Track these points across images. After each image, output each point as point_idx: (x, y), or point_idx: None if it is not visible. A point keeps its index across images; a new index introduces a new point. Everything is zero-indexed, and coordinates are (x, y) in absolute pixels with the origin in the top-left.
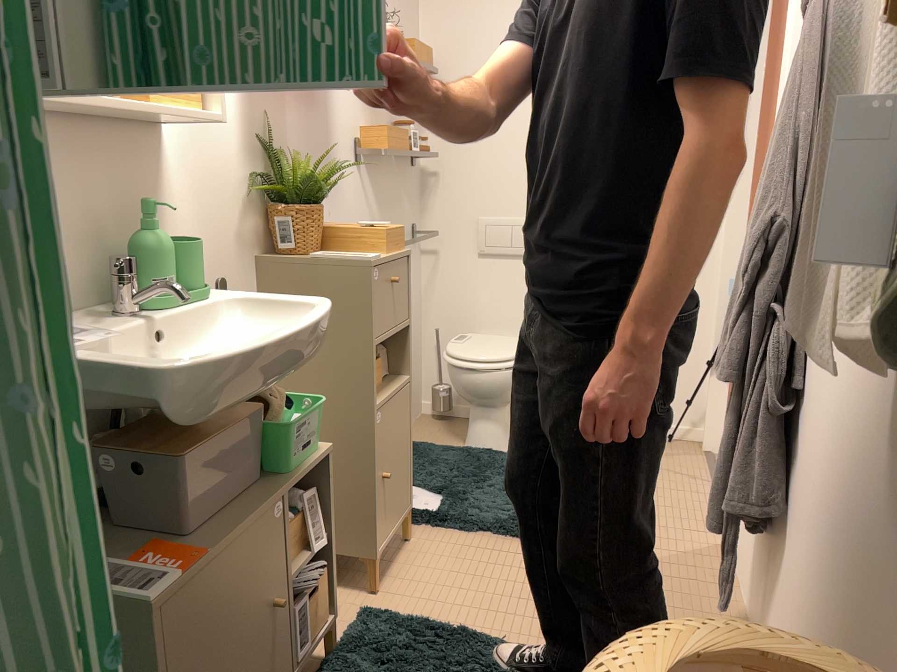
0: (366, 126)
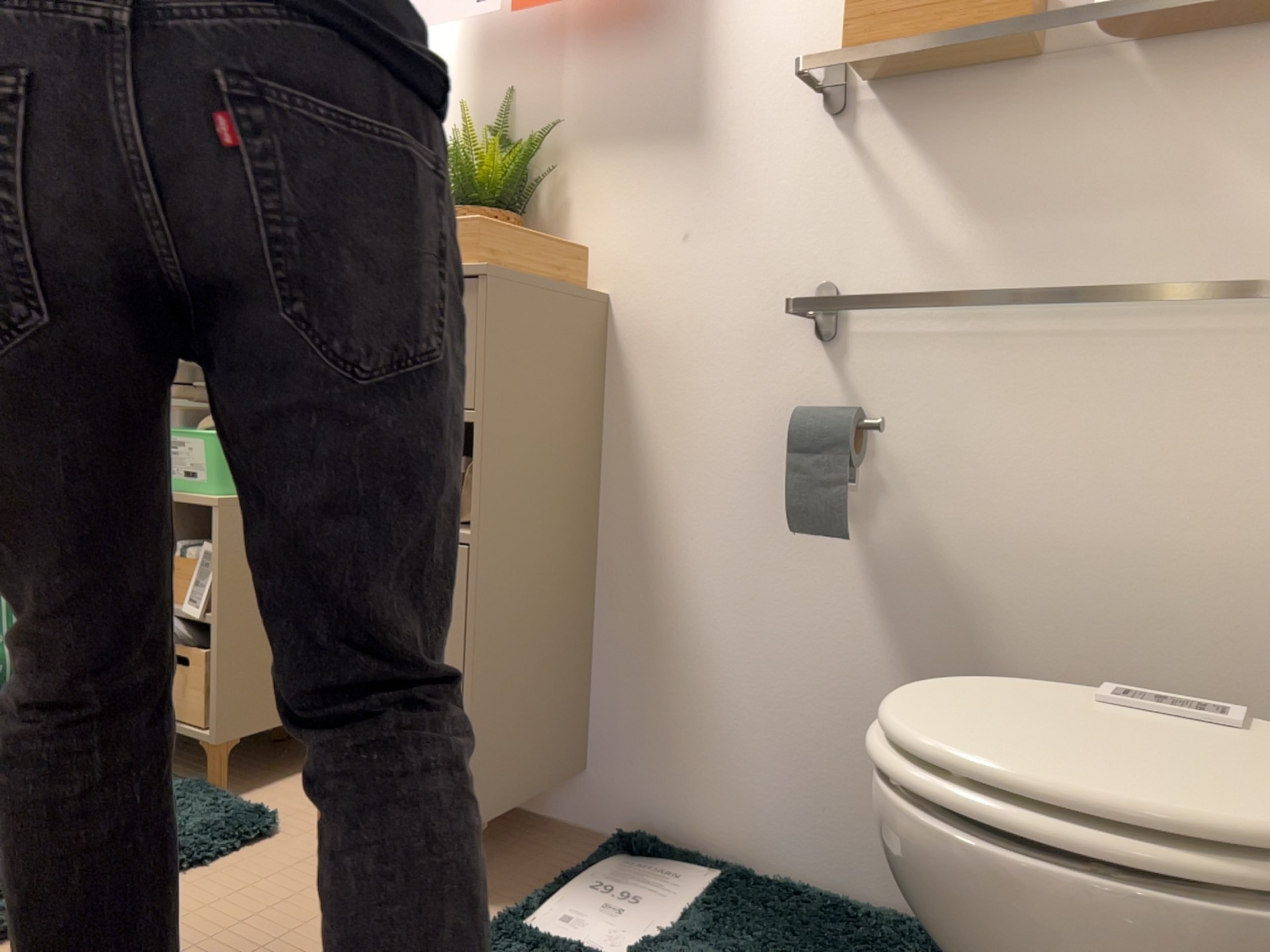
0: None
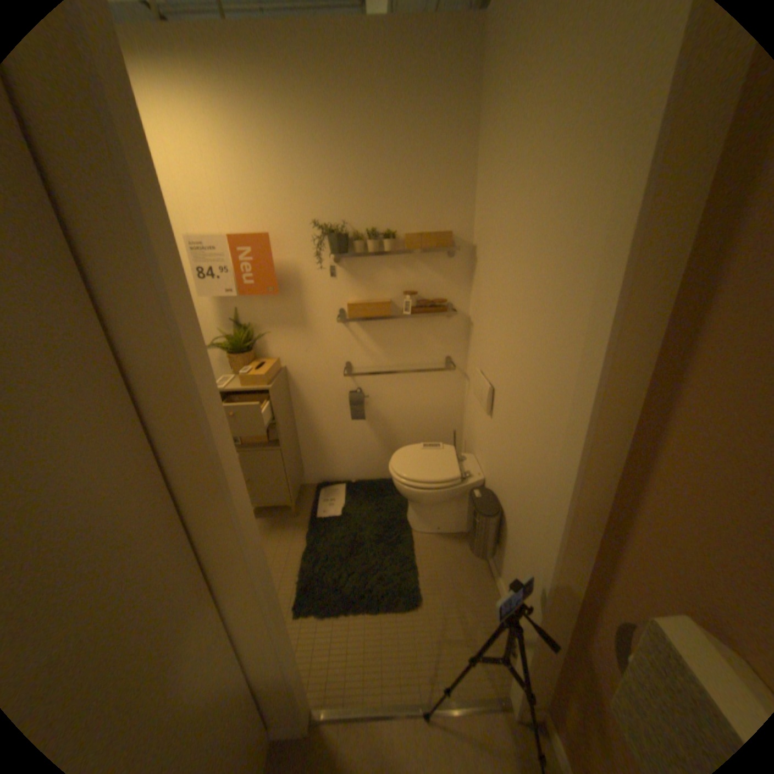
0: (353, 295)
